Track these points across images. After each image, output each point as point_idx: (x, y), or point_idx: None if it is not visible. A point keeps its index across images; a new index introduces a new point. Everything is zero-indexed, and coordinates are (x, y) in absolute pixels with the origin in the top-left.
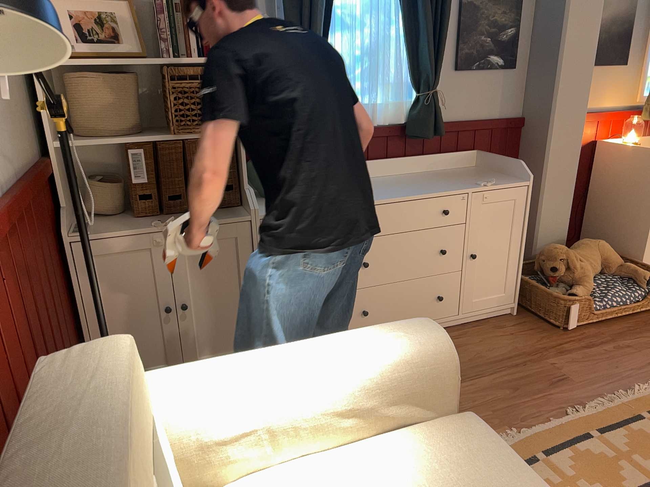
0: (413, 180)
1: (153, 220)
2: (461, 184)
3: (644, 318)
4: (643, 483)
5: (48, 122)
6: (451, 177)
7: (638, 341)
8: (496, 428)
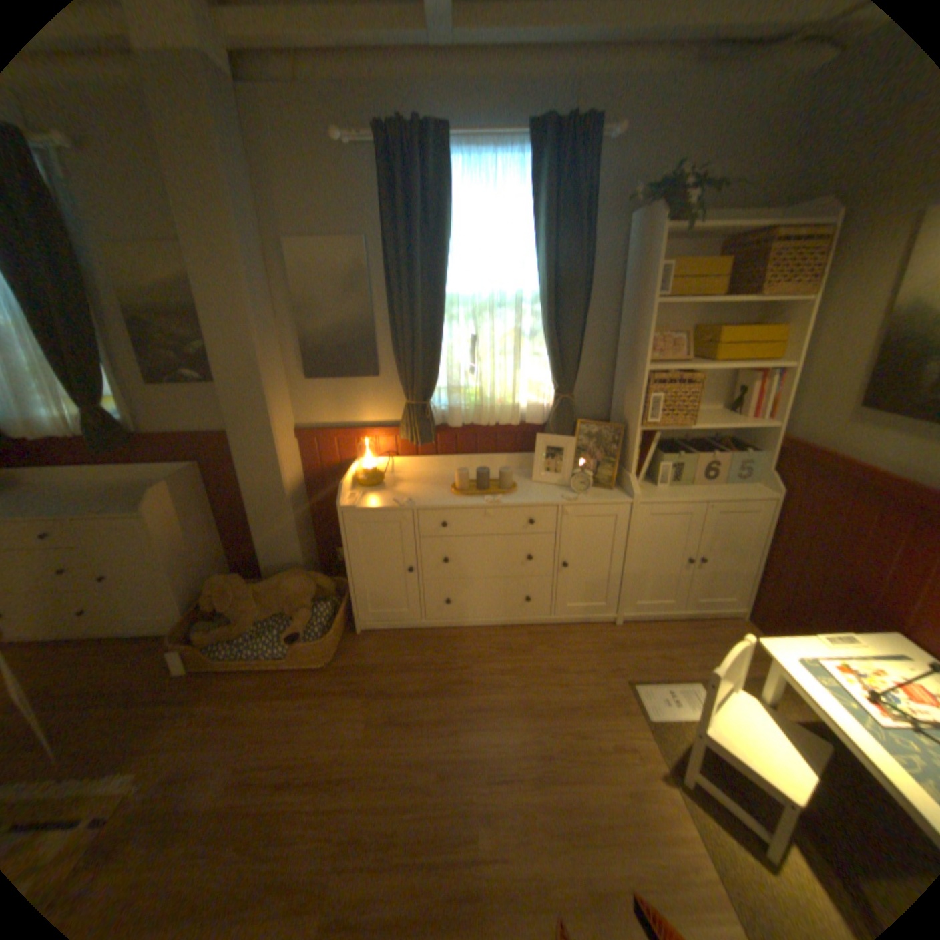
0: (84, 493)
1: None
2: (82, 509)
3: (284, 680)
4: None
5: None
6: (116, 495)
7: (212, 713)
8: None
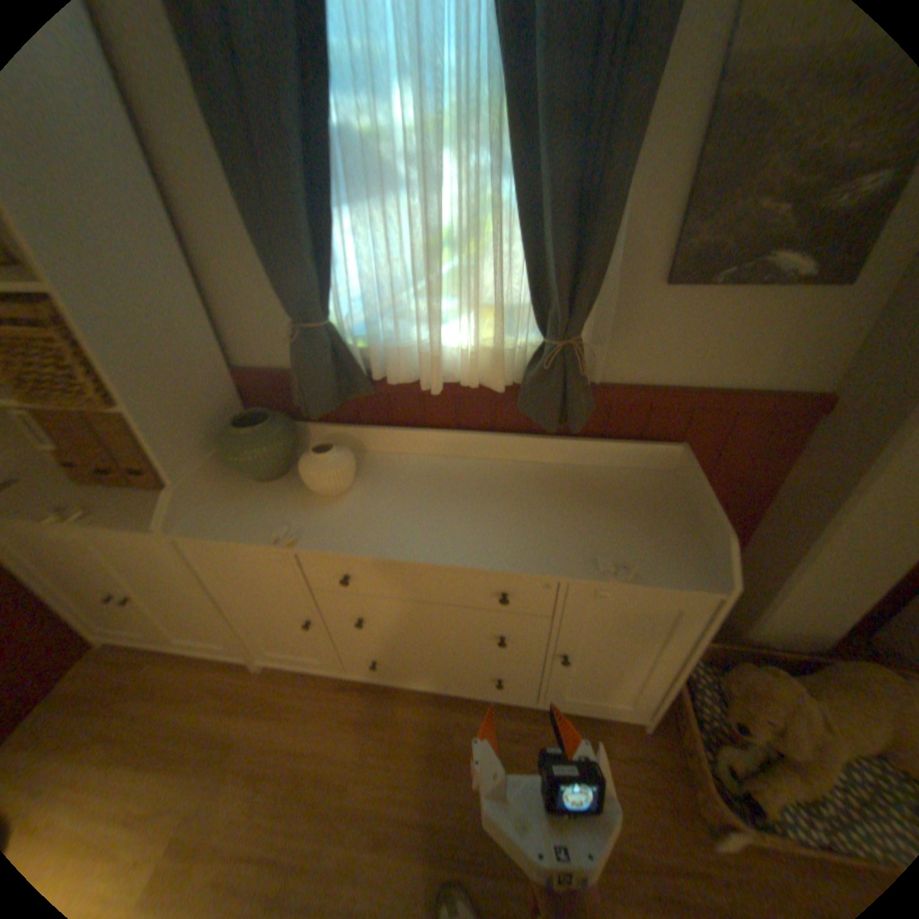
0: (507, 490)
1: (73, 496)
2: (568, 546)
3: None
4: None
5: None
6: (581, 505)
7: None
8: None
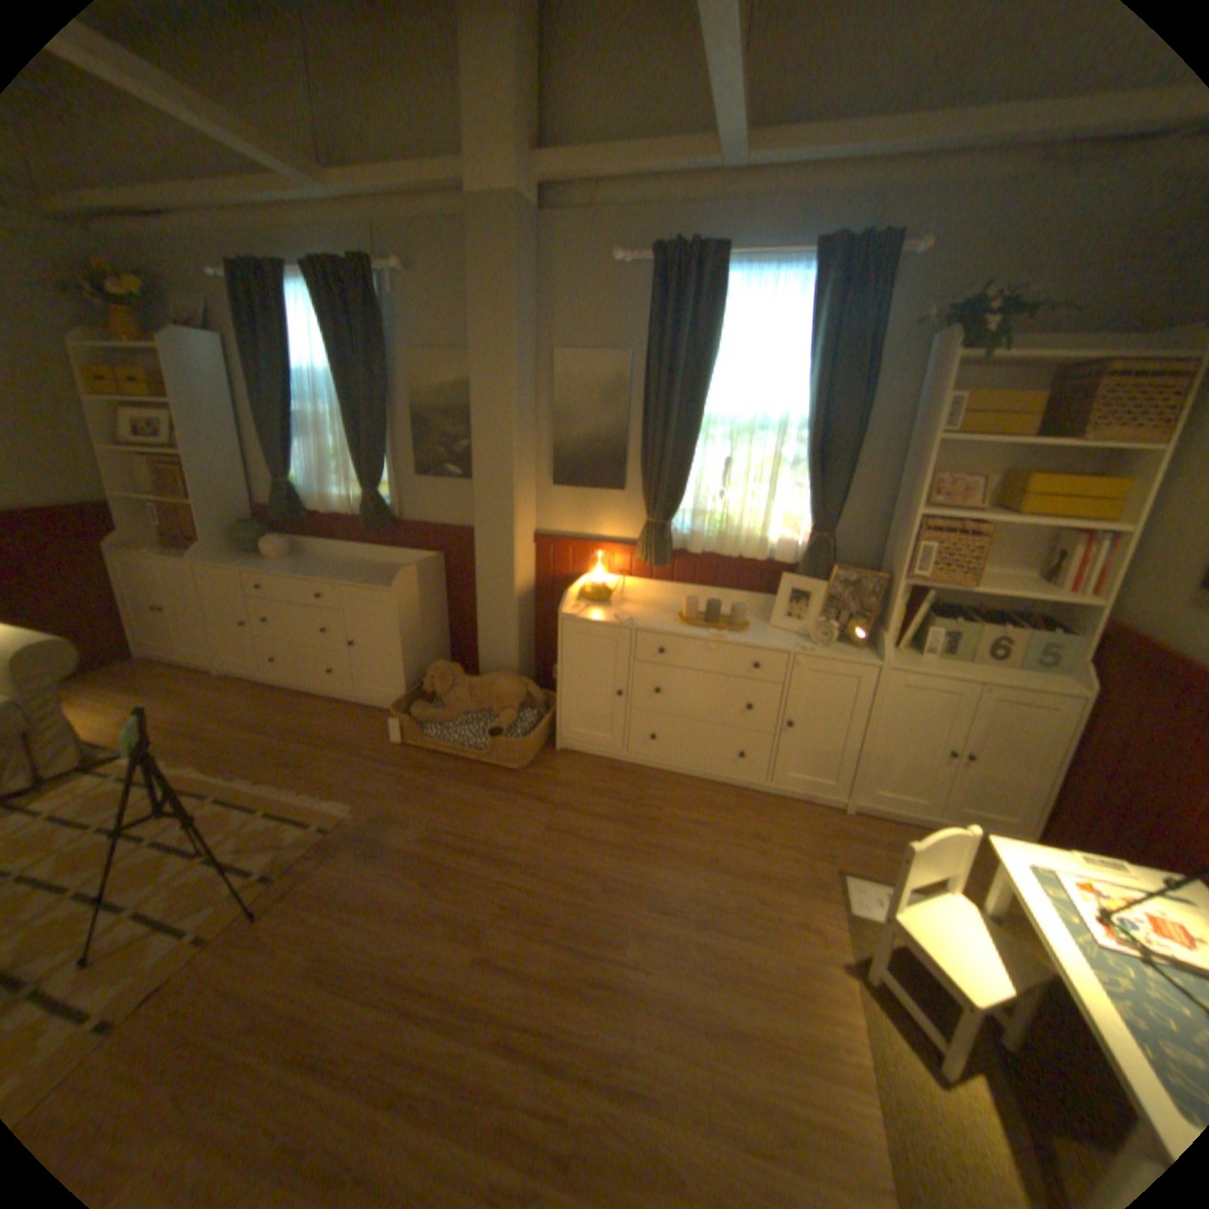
0: (350, 567)
1: (155, 552)
2: (349, 579)
3: (481, 772)
4: (145, 837)
5: (107, 483)
6: (375, 573)
7: (417, 781)
8: (193, 766)
